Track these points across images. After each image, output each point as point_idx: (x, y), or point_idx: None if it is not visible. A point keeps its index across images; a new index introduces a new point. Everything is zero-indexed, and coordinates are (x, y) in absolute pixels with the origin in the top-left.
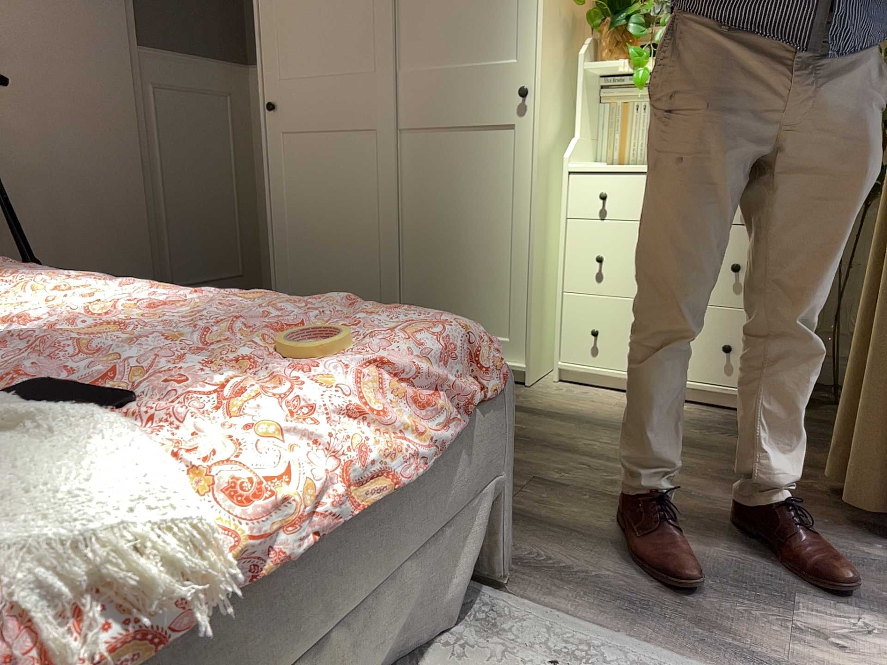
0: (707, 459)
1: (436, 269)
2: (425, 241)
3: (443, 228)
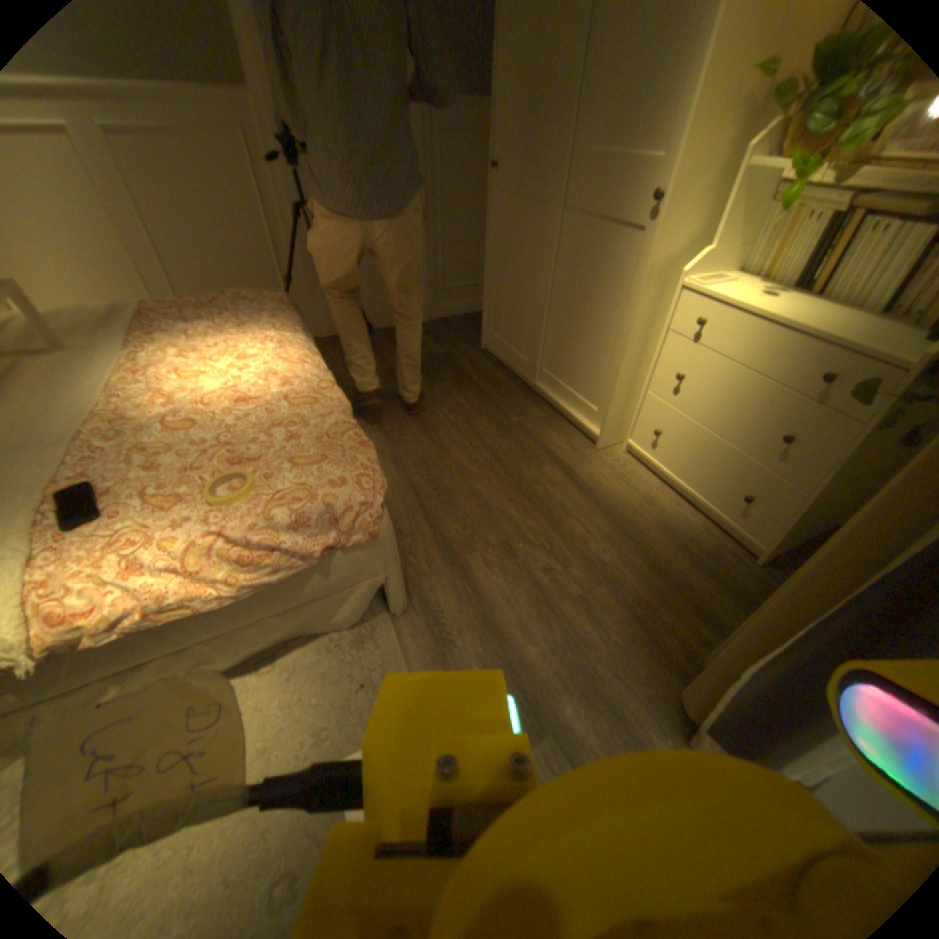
0: (650, 579)
1: (568, 336)
2: (566, 311)
3: (578, 305)
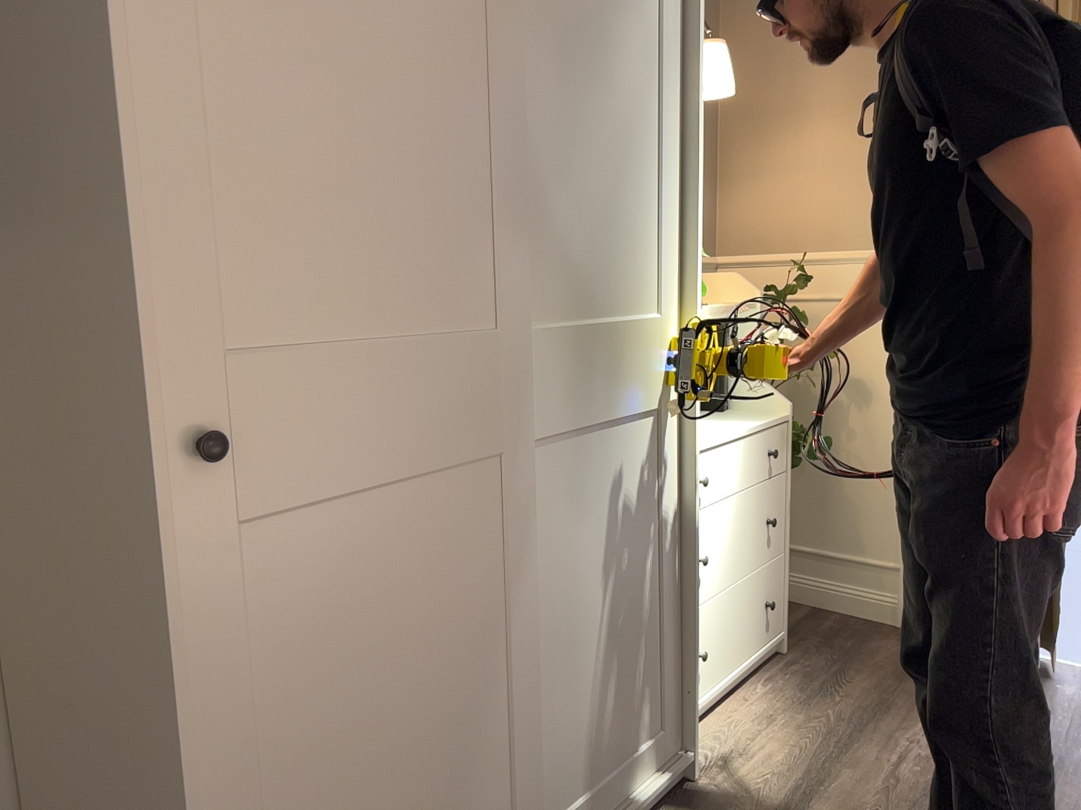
0: (908, 710)
1: (579, 686)
2: (564, 645)
3: (587, 606)
